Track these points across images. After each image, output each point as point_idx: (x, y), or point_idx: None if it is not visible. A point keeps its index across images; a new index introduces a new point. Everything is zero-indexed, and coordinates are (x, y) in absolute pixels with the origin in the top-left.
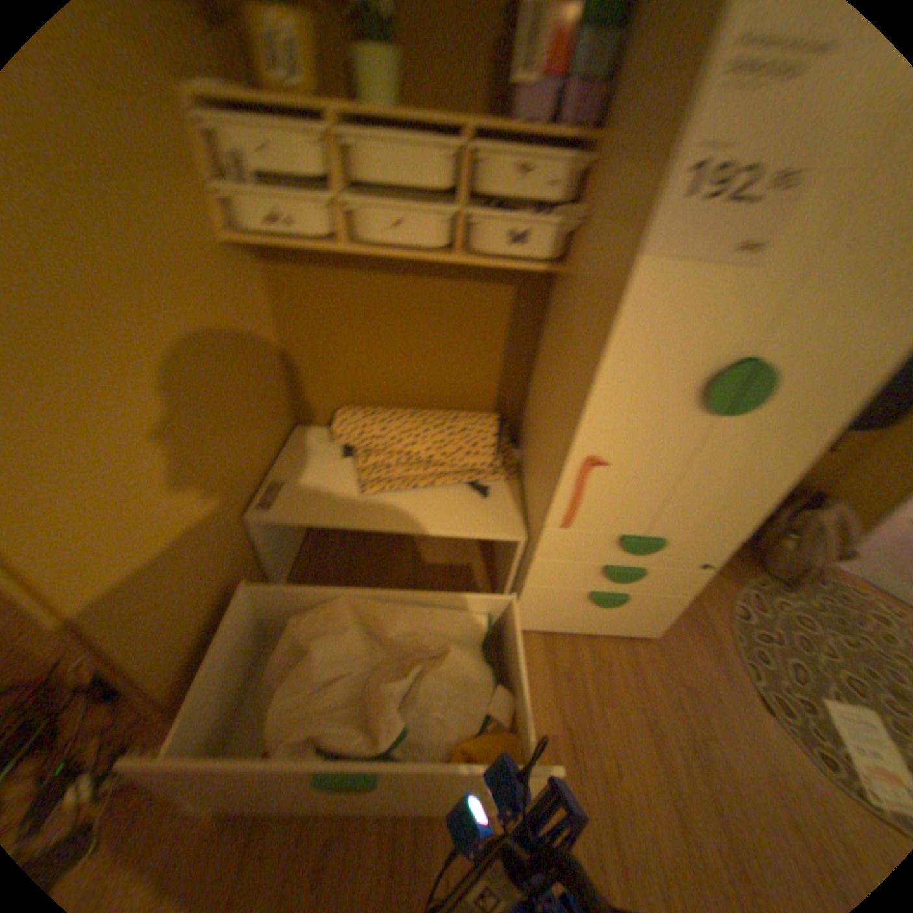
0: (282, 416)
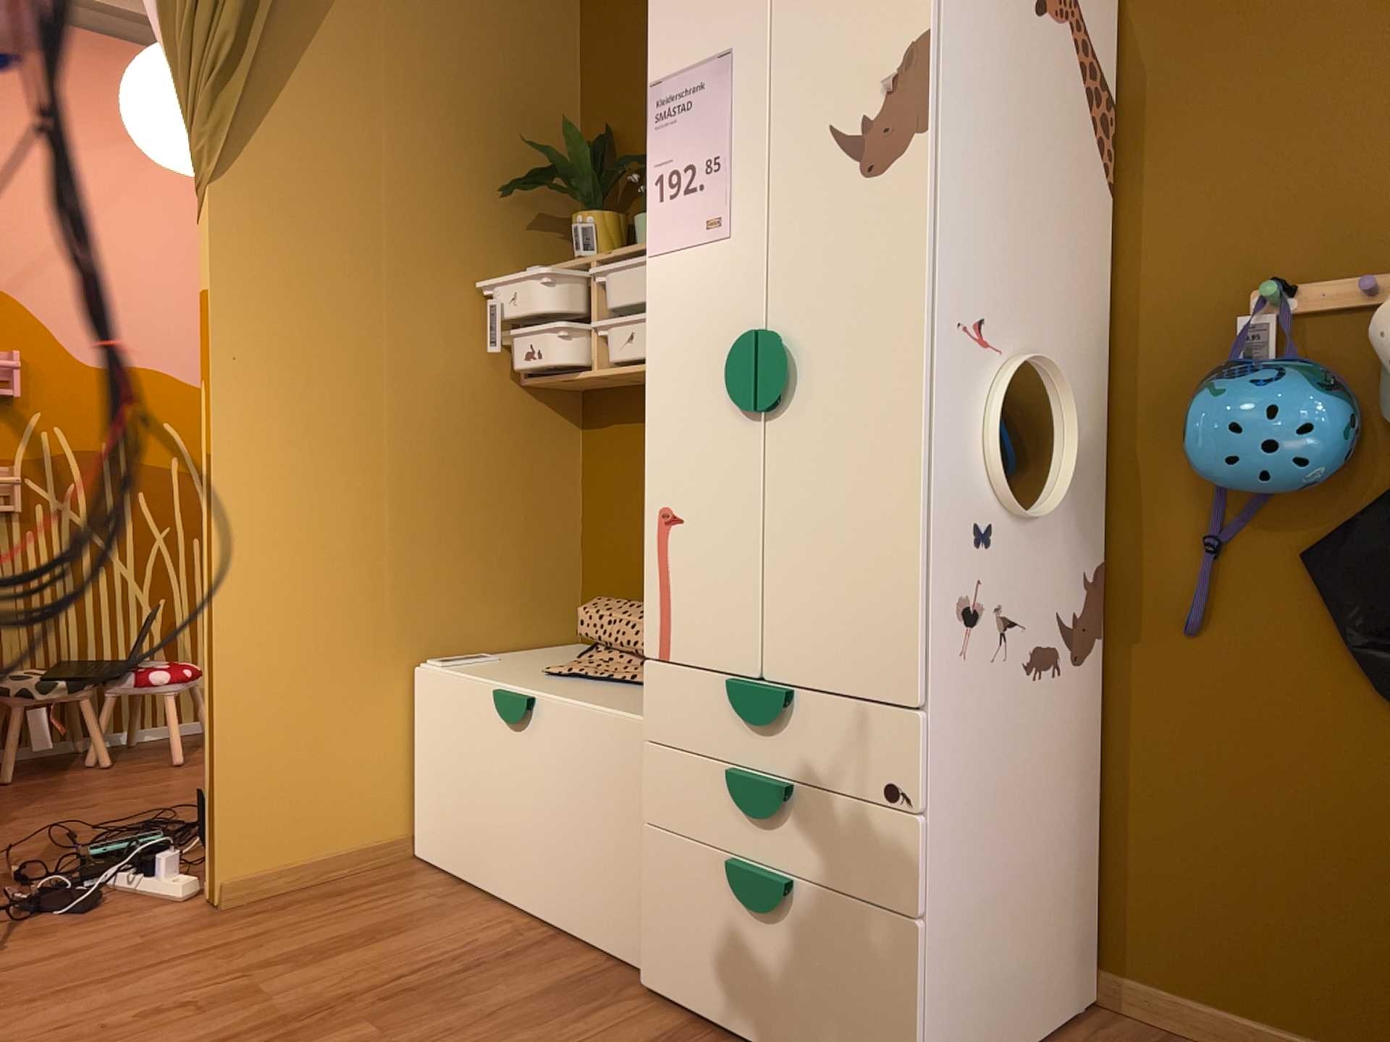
0: (548, 612)
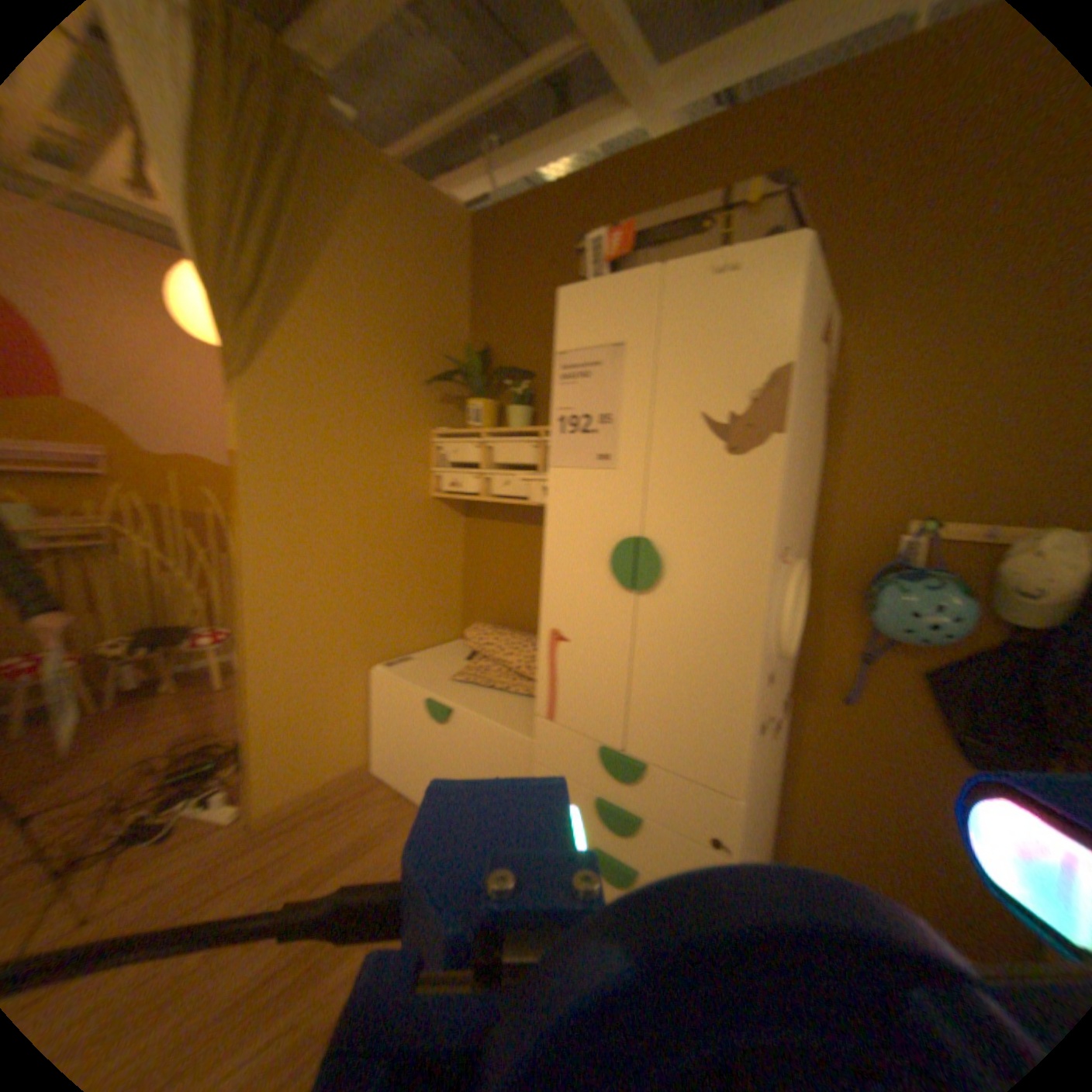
0: (444, 624)
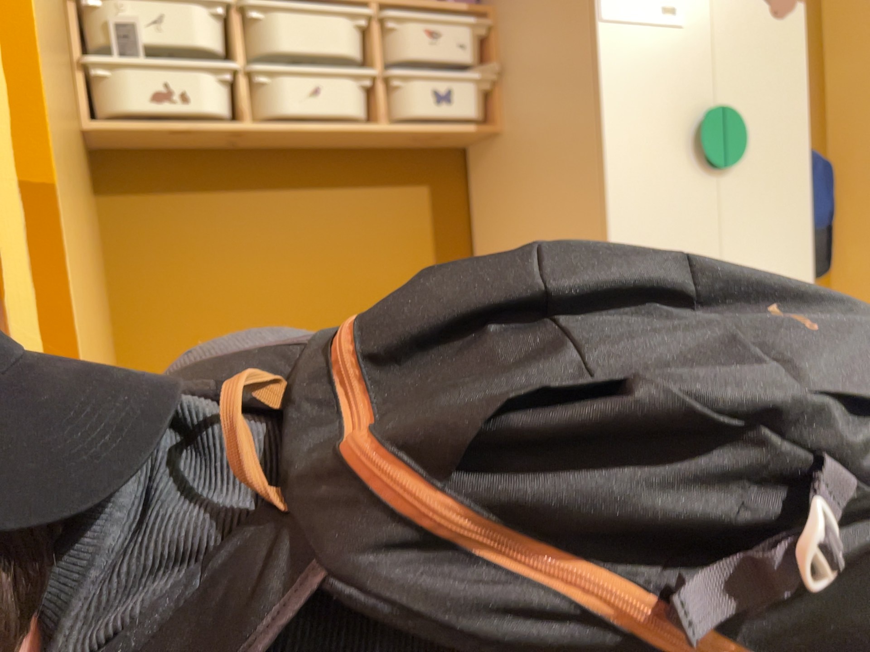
0: None
